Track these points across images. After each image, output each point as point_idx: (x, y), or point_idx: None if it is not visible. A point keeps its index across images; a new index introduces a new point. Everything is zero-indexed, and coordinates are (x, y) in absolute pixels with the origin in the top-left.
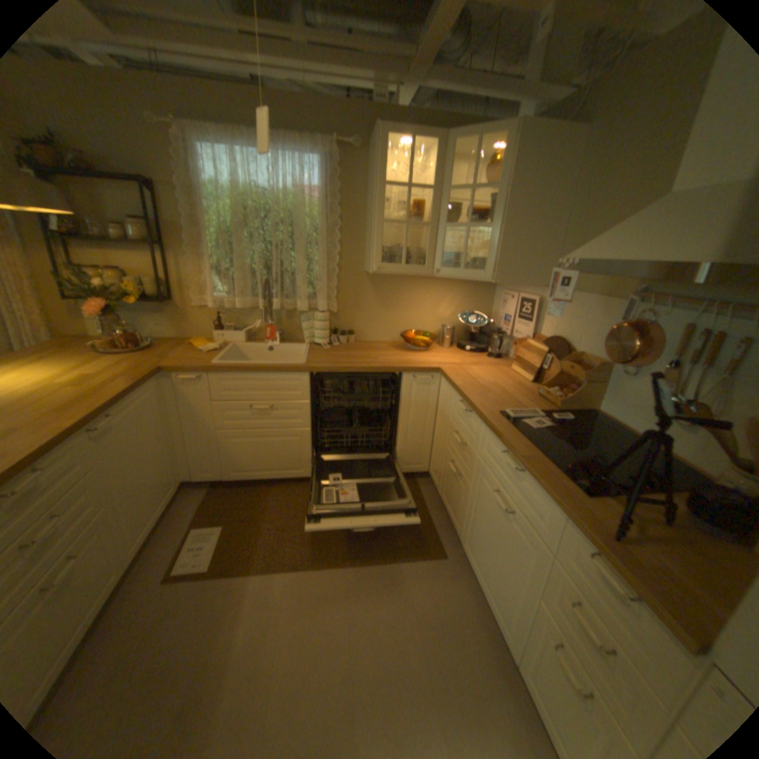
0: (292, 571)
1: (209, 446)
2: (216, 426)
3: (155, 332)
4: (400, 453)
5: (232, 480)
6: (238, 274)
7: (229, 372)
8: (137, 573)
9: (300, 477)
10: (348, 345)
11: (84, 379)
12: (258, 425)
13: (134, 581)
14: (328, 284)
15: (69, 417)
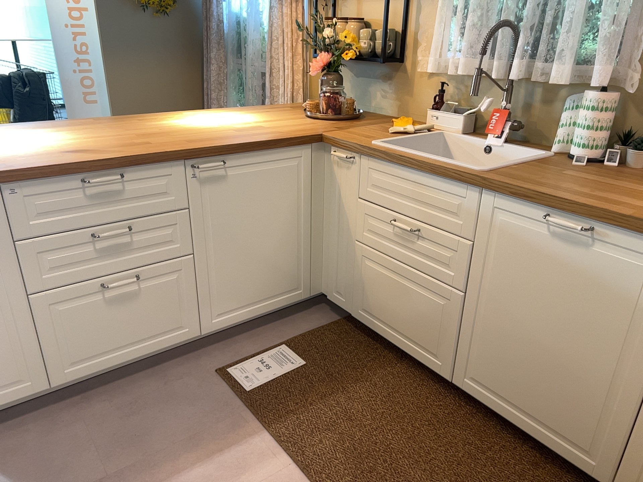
0: (303, 470)
1: (347, 259)
2: (357, 234)
3: (378, 106)
4: (638, 453)
5: (360, 321)
6: (472, 17)
7: (379, 157)
8: (216, 348)
9: (436, 371)
10: (638, 172)
11: (250, 129)
12: (398, 254)
13: (207, 353)
14: (637, 32)
15: (182, 146)
